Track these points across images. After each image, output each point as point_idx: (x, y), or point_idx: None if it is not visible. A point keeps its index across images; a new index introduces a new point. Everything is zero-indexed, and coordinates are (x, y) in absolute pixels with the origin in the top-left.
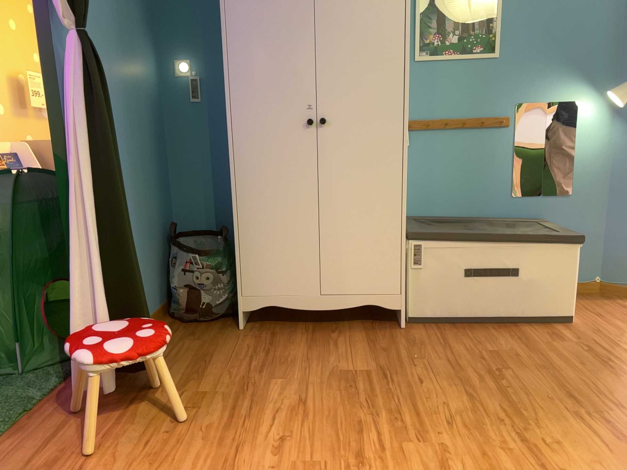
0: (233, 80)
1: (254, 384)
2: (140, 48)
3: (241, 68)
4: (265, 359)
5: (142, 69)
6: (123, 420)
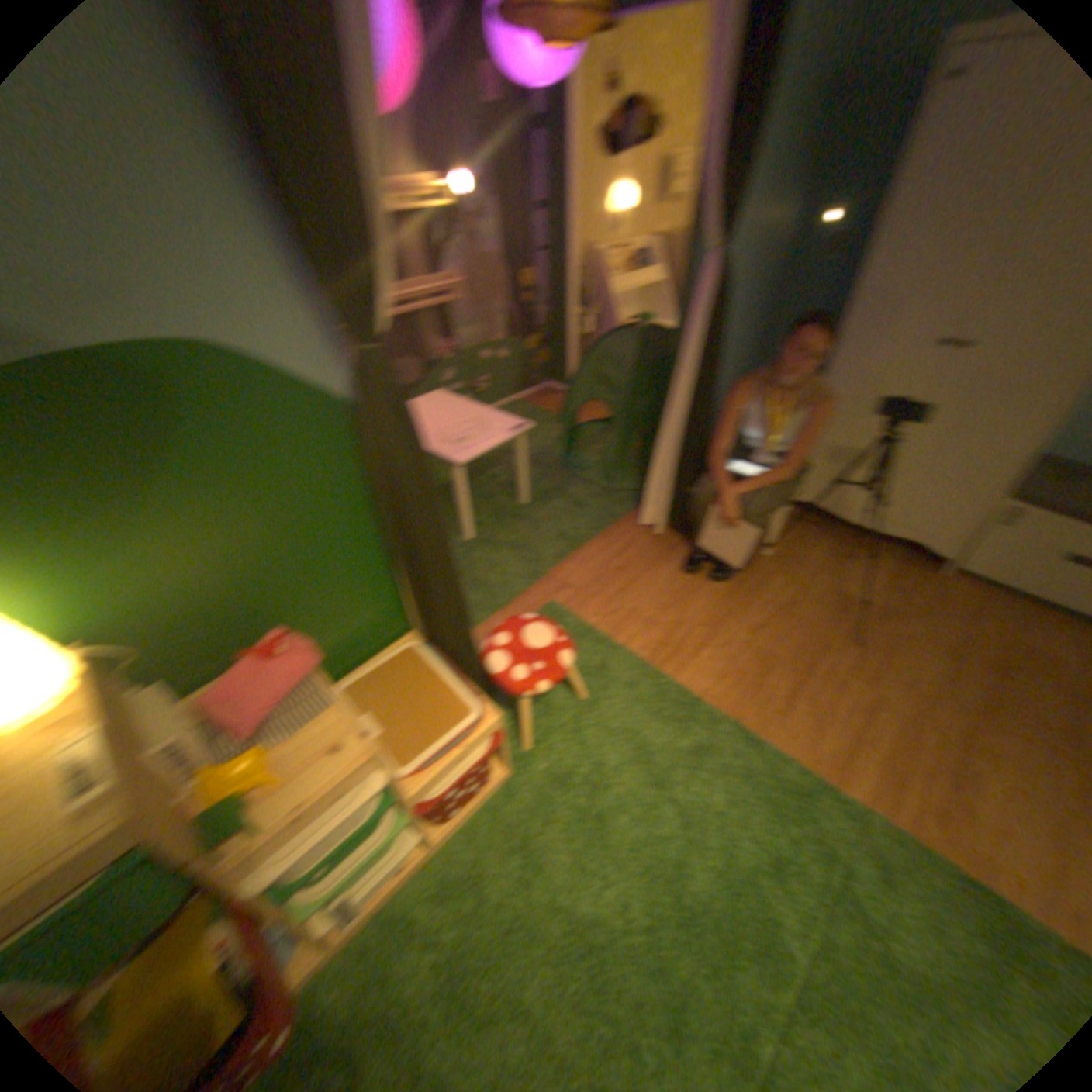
0: (871, 278)
1: (765, 573)
2: (785, 205)
3: (887, 264)
4: (785, 552)
5: (779, 232)
6: (667, 560)
